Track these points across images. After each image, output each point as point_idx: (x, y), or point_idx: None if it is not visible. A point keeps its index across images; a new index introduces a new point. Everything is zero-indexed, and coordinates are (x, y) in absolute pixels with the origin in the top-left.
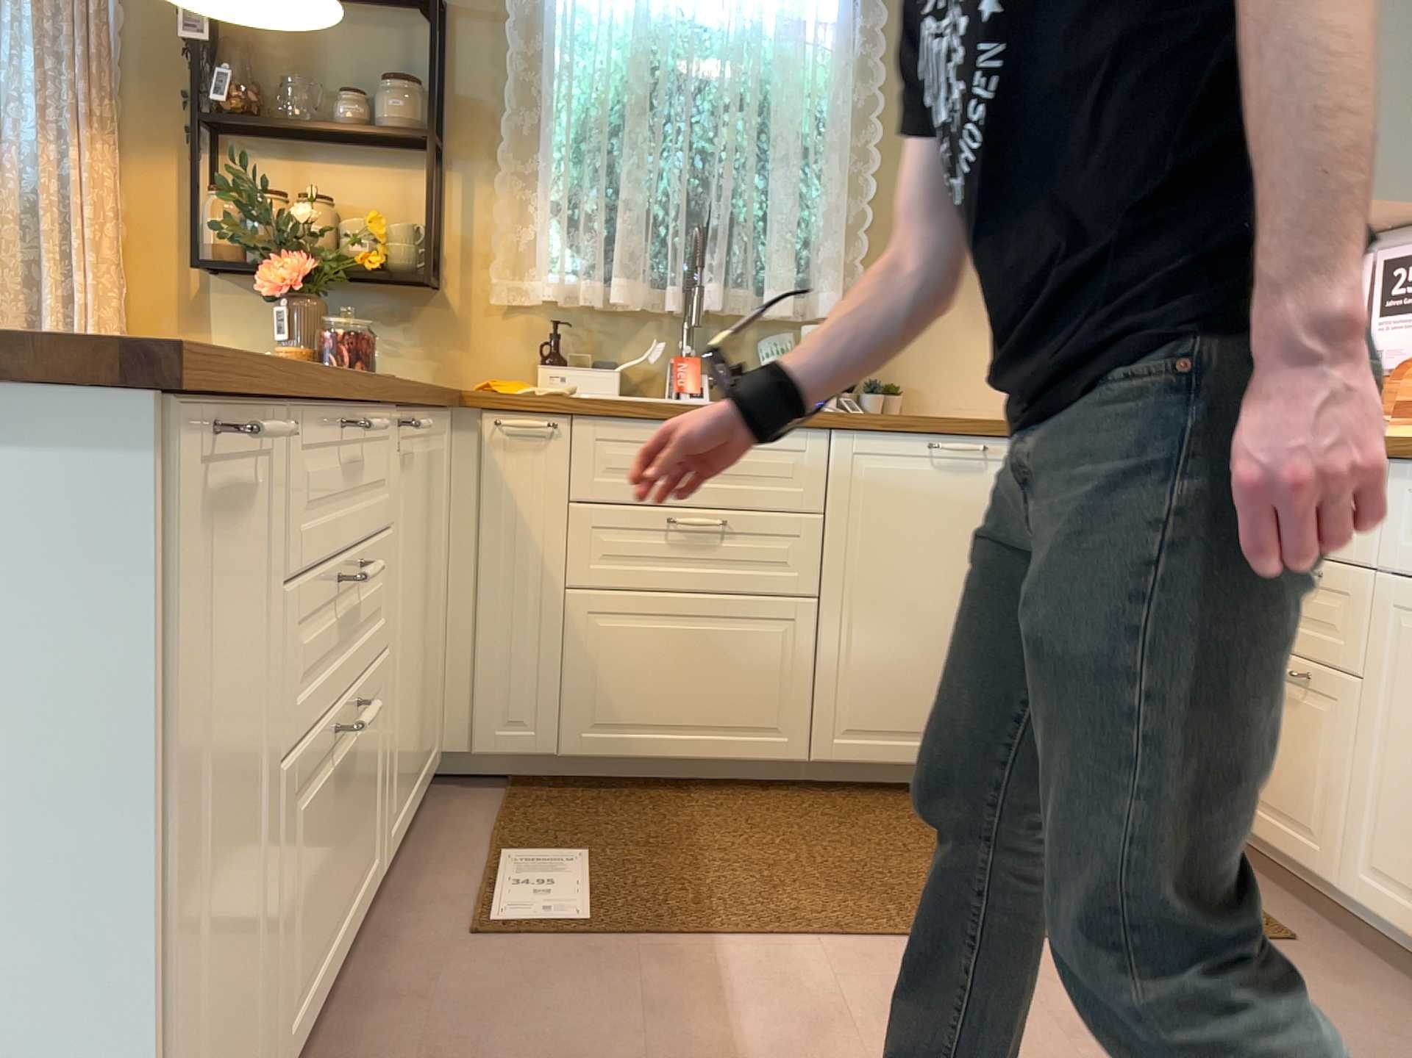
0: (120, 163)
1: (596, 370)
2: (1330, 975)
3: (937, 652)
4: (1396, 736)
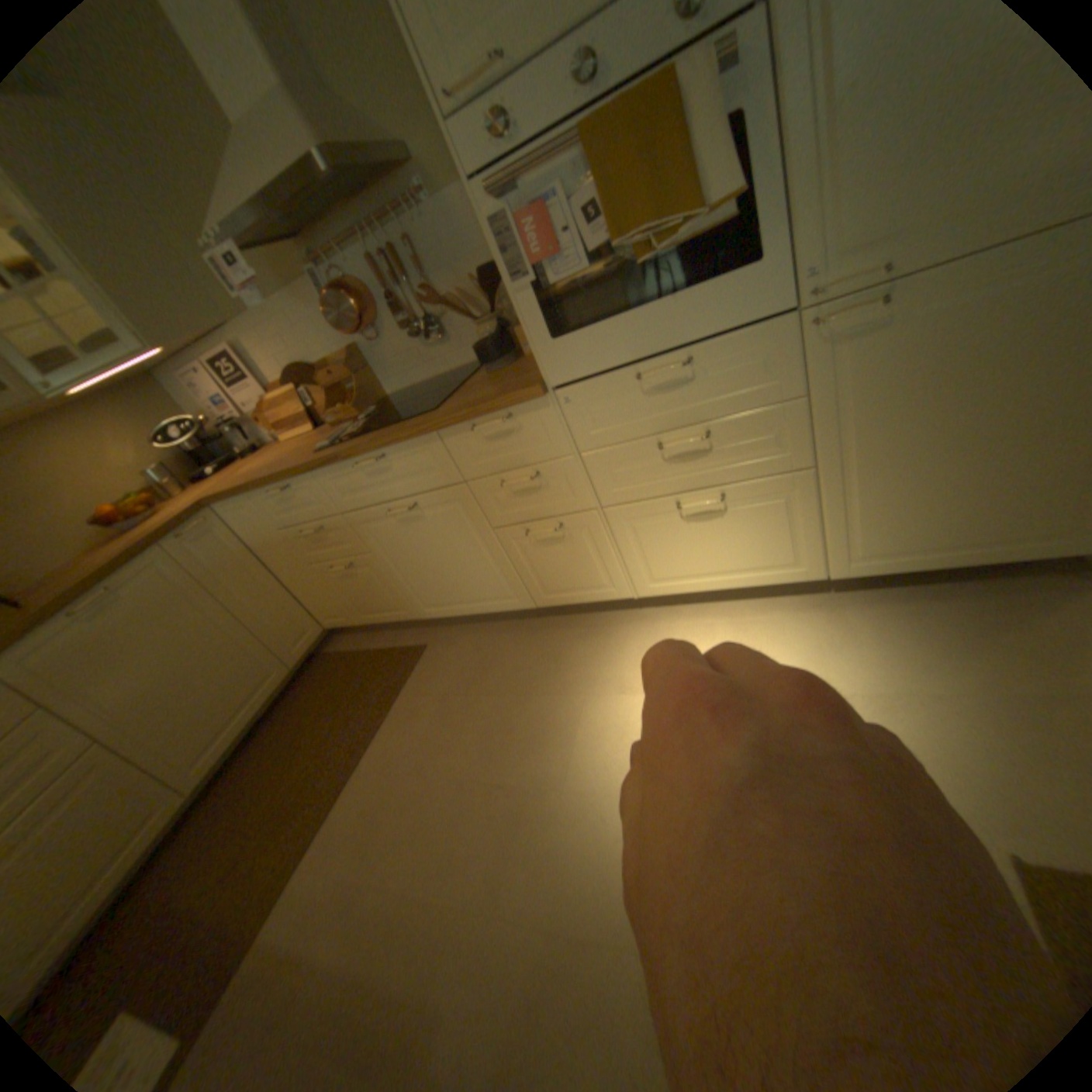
0: None
1: None
2: (443, 646)
3: (193, 689)
4: (396, 562)
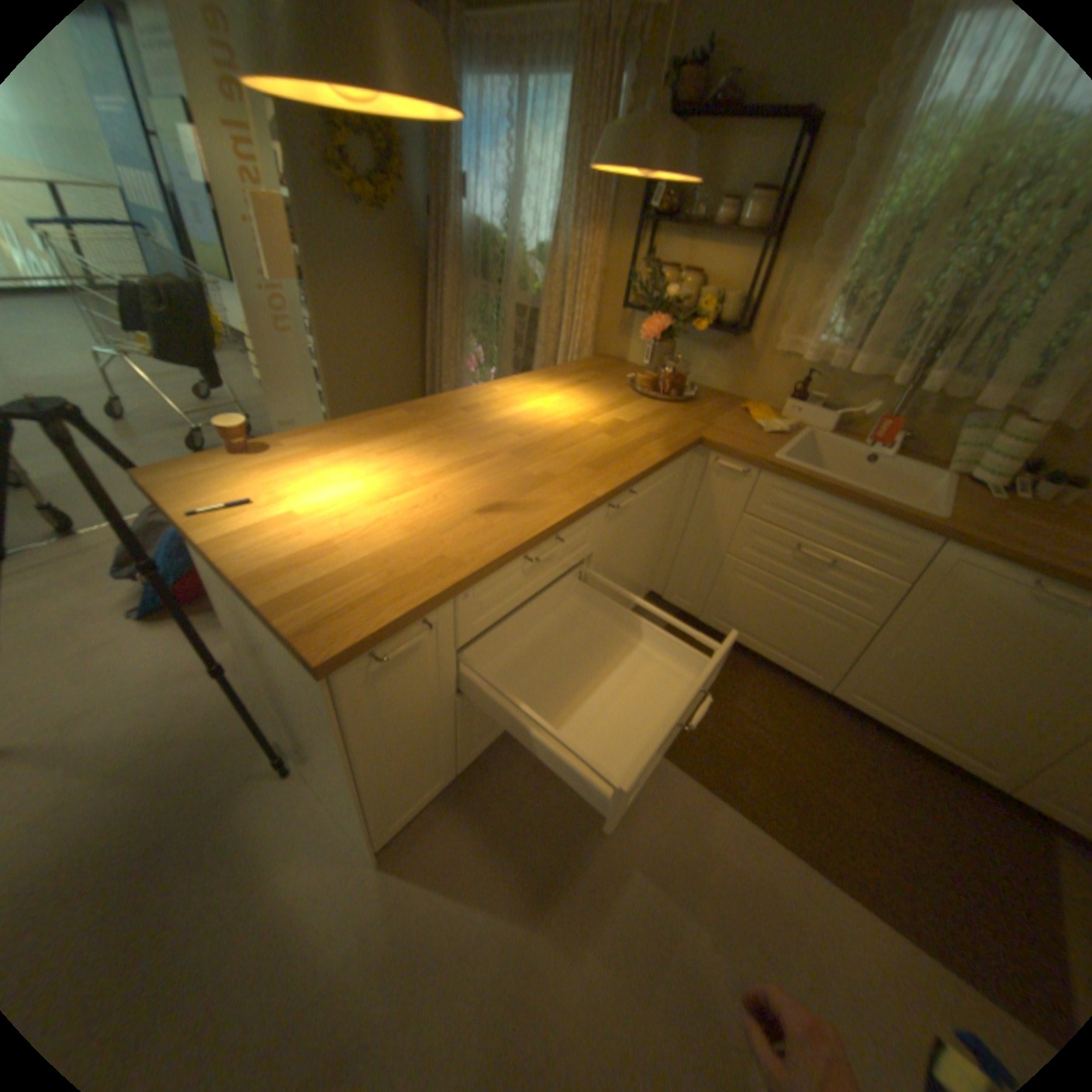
0: (604, 238)
1: (822, 411)
2: None
3: (955, 696)
4: None
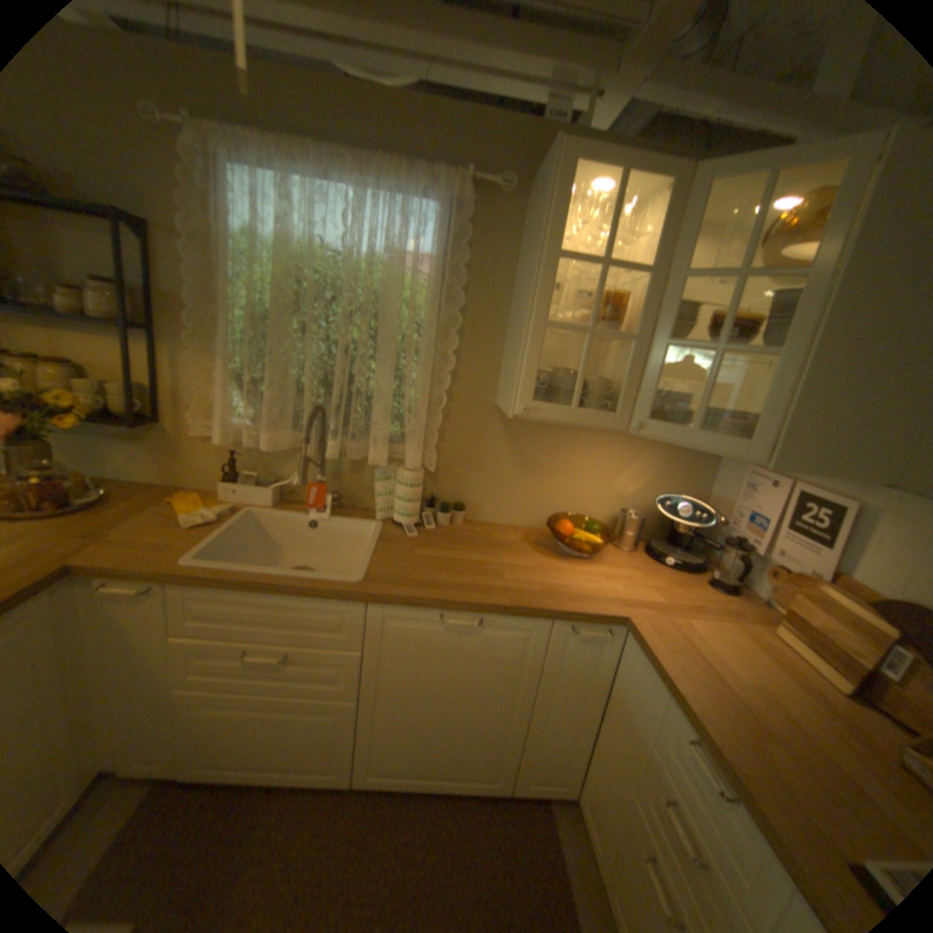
0: None
1: (255, 489)
2: None
3: (438, 737)
4: None
